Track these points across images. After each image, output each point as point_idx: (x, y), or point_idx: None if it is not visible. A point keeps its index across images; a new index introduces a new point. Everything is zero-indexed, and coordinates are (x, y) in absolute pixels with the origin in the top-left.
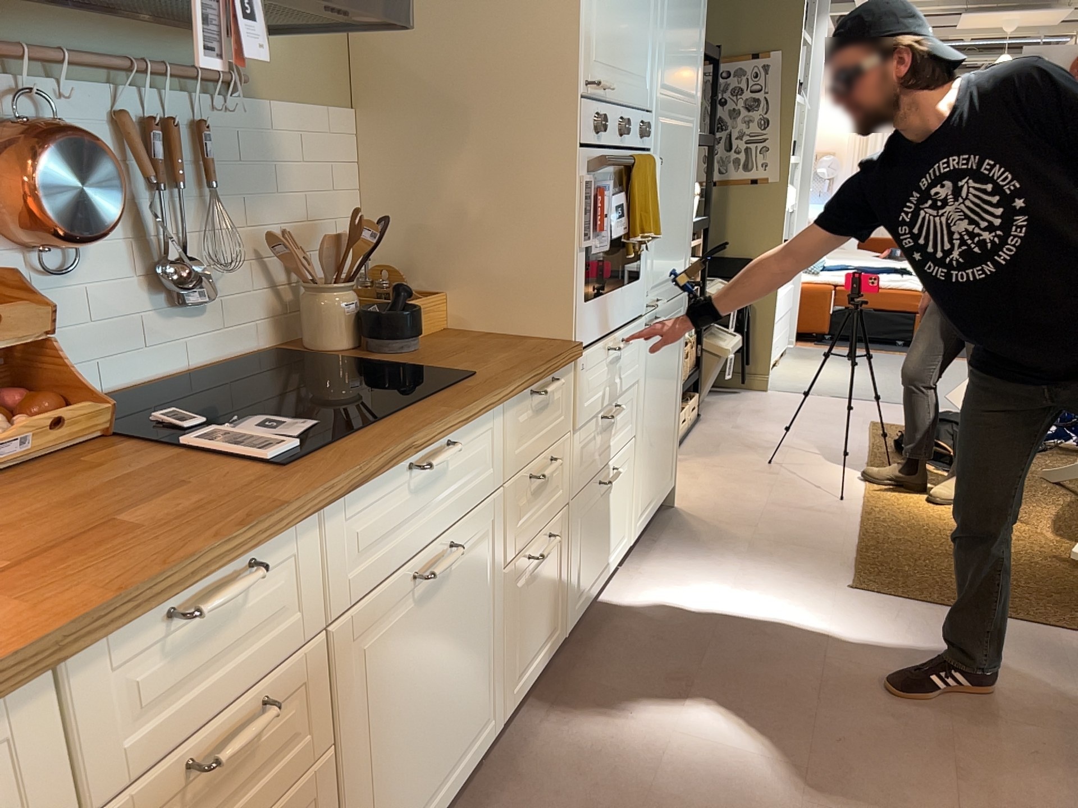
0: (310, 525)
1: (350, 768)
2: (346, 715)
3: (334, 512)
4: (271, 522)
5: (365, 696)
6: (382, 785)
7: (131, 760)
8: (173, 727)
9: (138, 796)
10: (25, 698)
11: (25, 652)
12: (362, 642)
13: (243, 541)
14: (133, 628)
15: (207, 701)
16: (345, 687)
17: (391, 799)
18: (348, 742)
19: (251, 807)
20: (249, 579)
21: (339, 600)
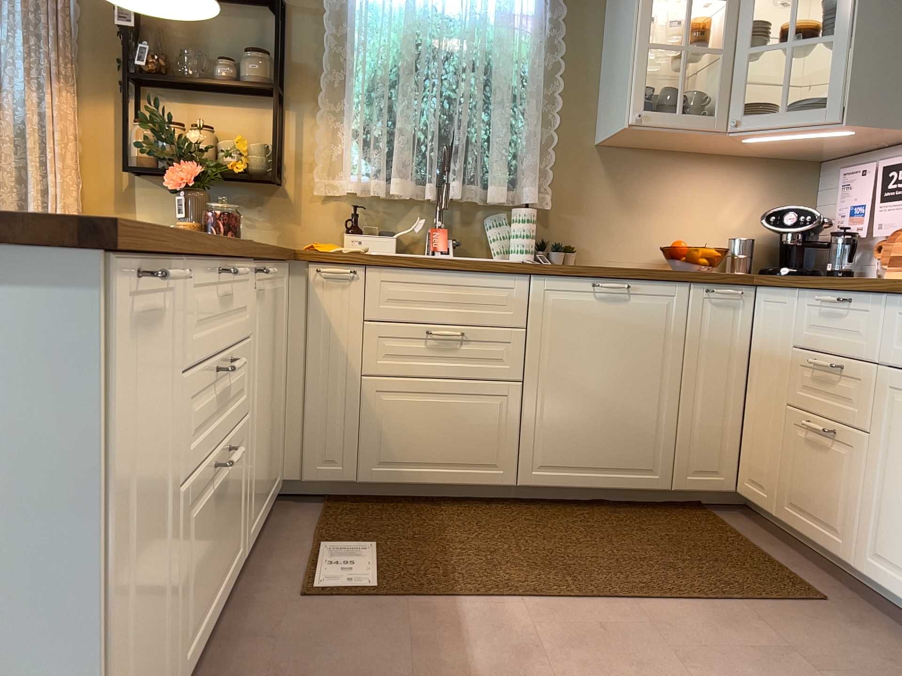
0: (882, 302)
1: (876, 464)
2: (881, 428)
3: (896, 304)
4: (853, 283)
5: (895, 433)
6: (894, 509)
7: (807, 340)
8: (818, 342)
9: (807, 356)
10: (794, 295)
11: (792, 279)
12: (899, 397)
13: (841, 283)
14: (815, 294)
15: (829, 344)
16: (883, 411)
17: (899, 531)
18: (879, 446)
19: (832, 411)
20: (836, 299)
21: (890, 356)
